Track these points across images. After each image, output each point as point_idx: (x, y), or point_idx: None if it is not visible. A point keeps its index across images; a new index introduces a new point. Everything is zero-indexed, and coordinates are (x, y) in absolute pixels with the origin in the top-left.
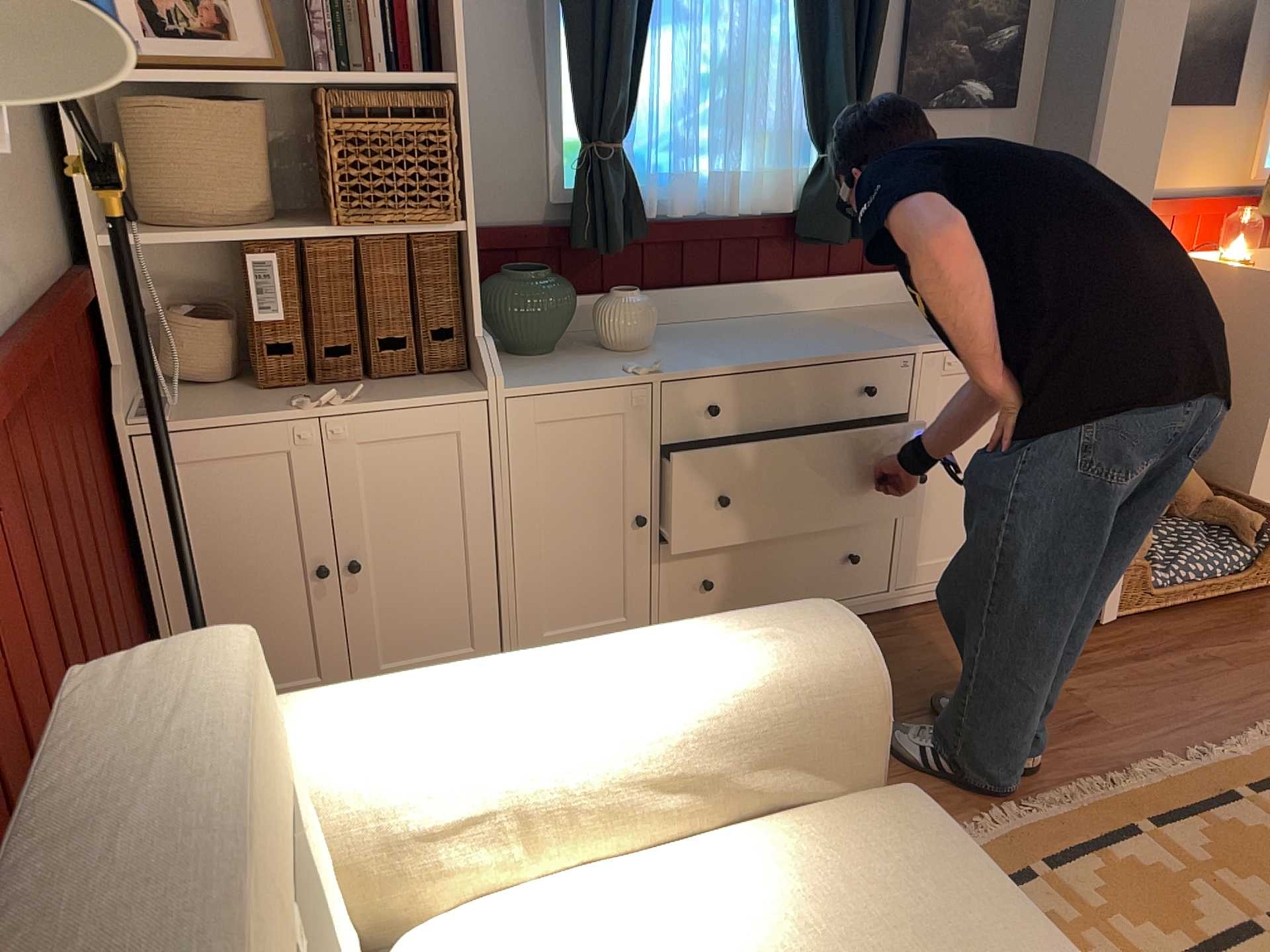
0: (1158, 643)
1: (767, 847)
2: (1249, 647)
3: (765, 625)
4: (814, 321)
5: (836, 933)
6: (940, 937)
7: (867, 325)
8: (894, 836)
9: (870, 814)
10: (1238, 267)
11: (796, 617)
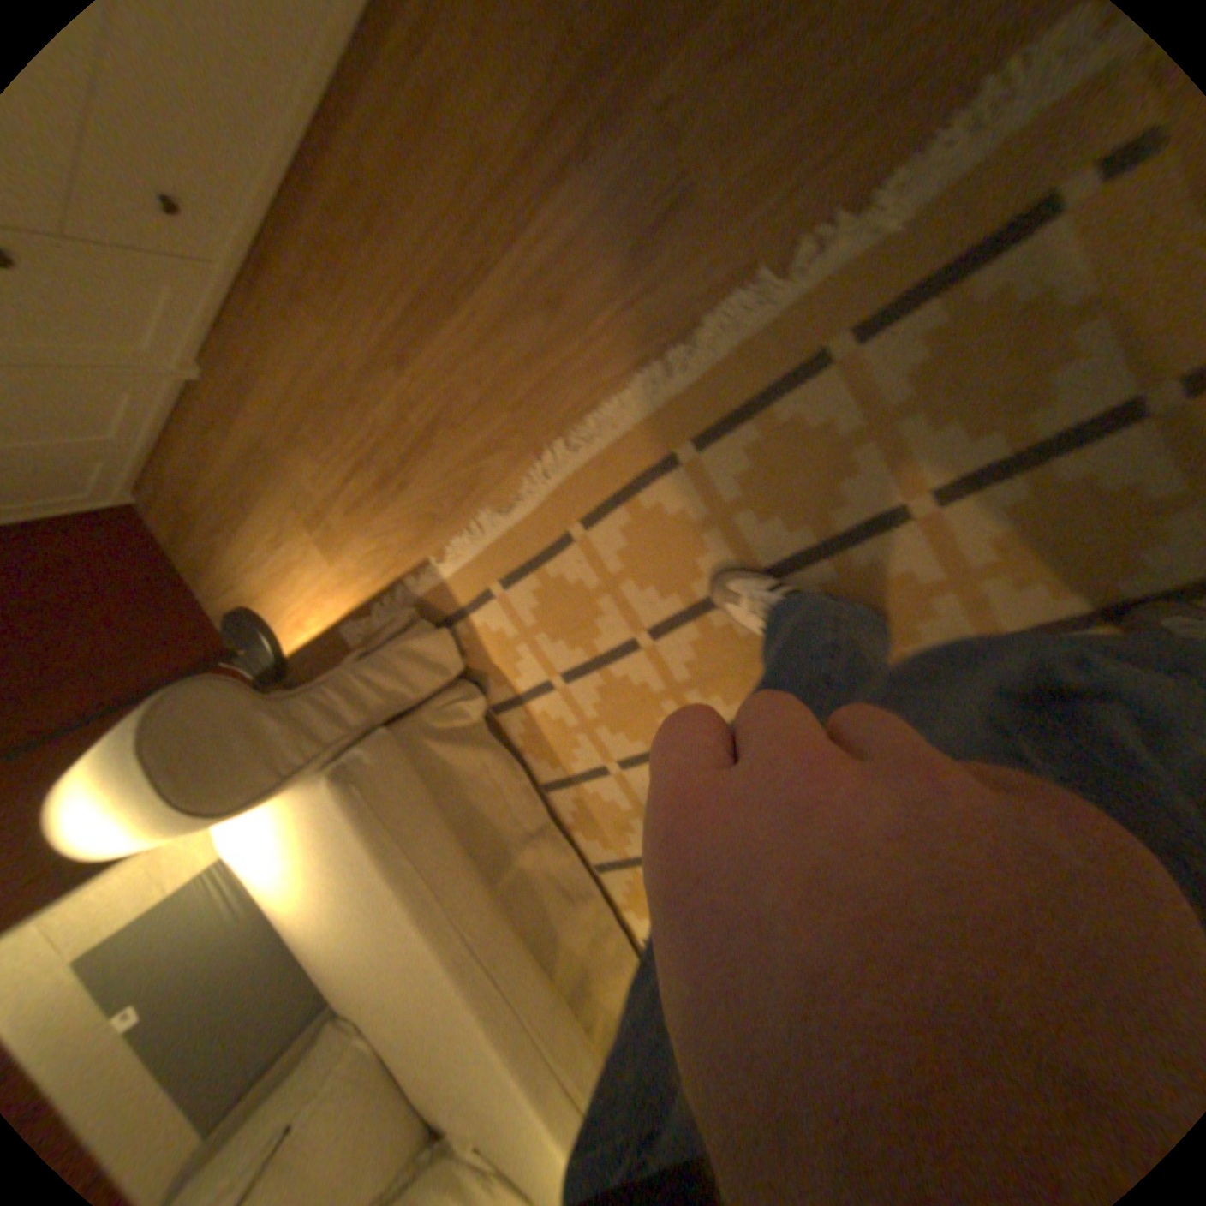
0: None
1: (275, 816)
2: None
3: (116, 783)
4: None
5: (315, 879)
6: (350, 895)
7: None
8: (318, 826)
9: (306, 802)
10: None
11: (122, 776)
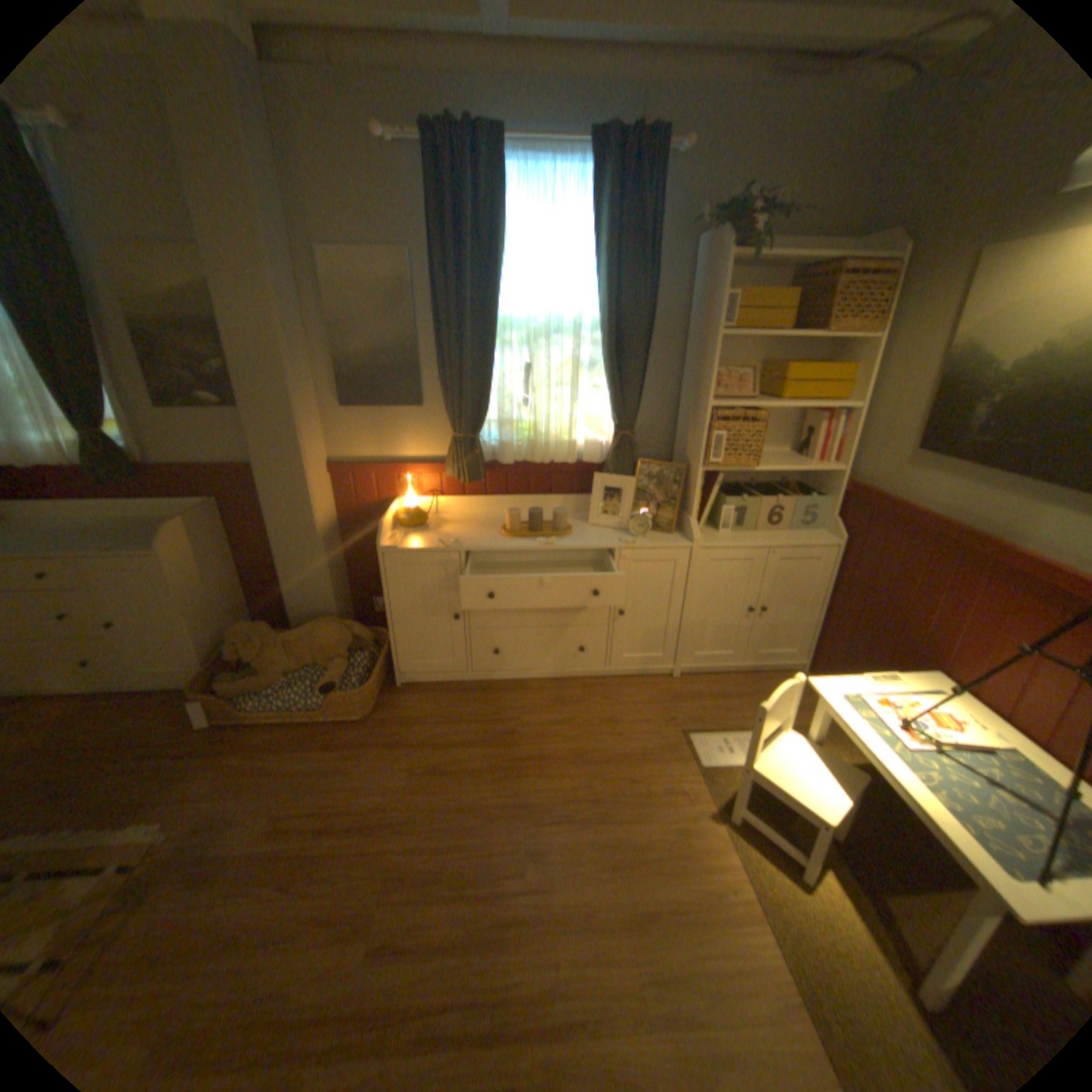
0: (214, 749)
1: None
2: (254, 764)
3: None
4: (102, 526)
5: None
6: None
7: (110, 533)
8: None
9: None
10: (403, 512)
11: None
